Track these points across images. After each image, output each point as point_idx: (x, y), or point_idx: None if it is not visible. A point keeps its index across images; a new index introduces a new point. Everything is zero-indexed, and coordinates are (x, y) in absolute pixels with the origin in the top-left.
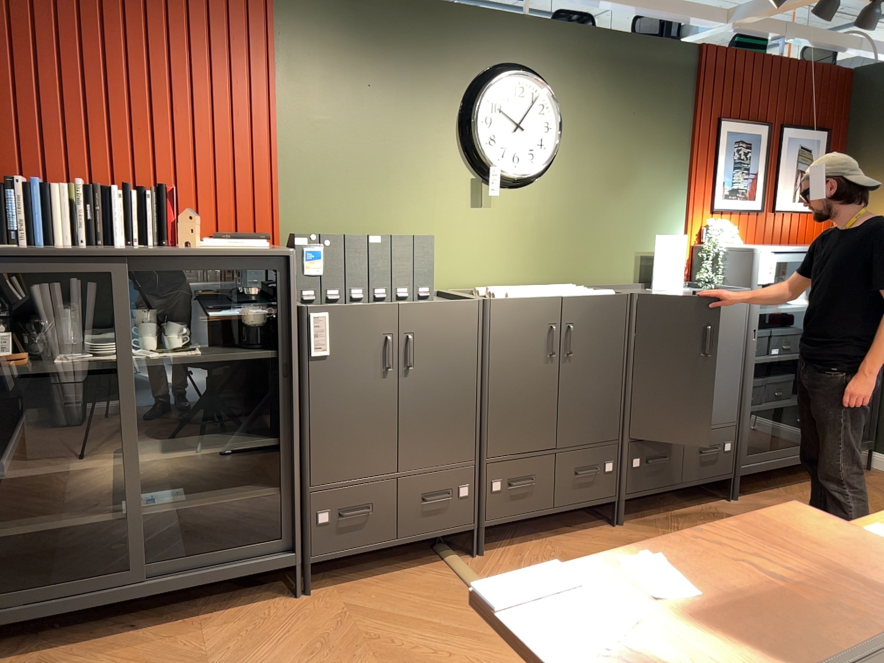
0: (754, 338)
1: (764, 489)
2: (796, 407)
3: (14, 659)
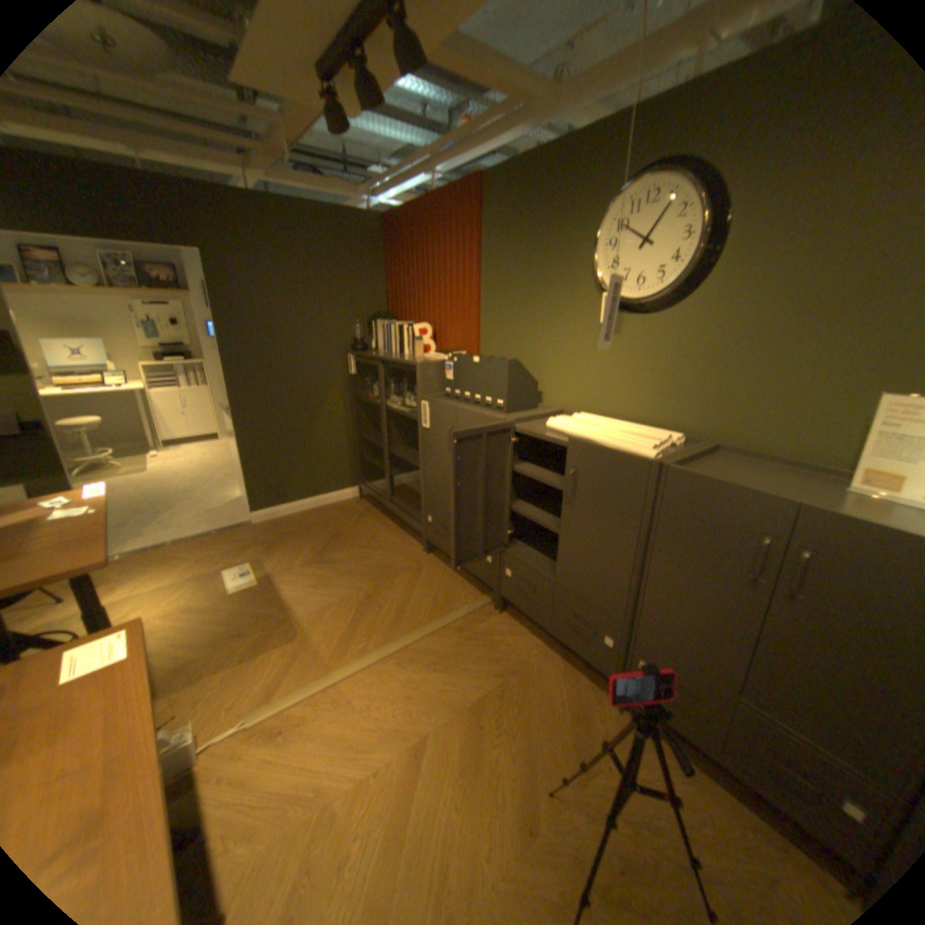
0: None
1: None
2: None
3: (371, 507)
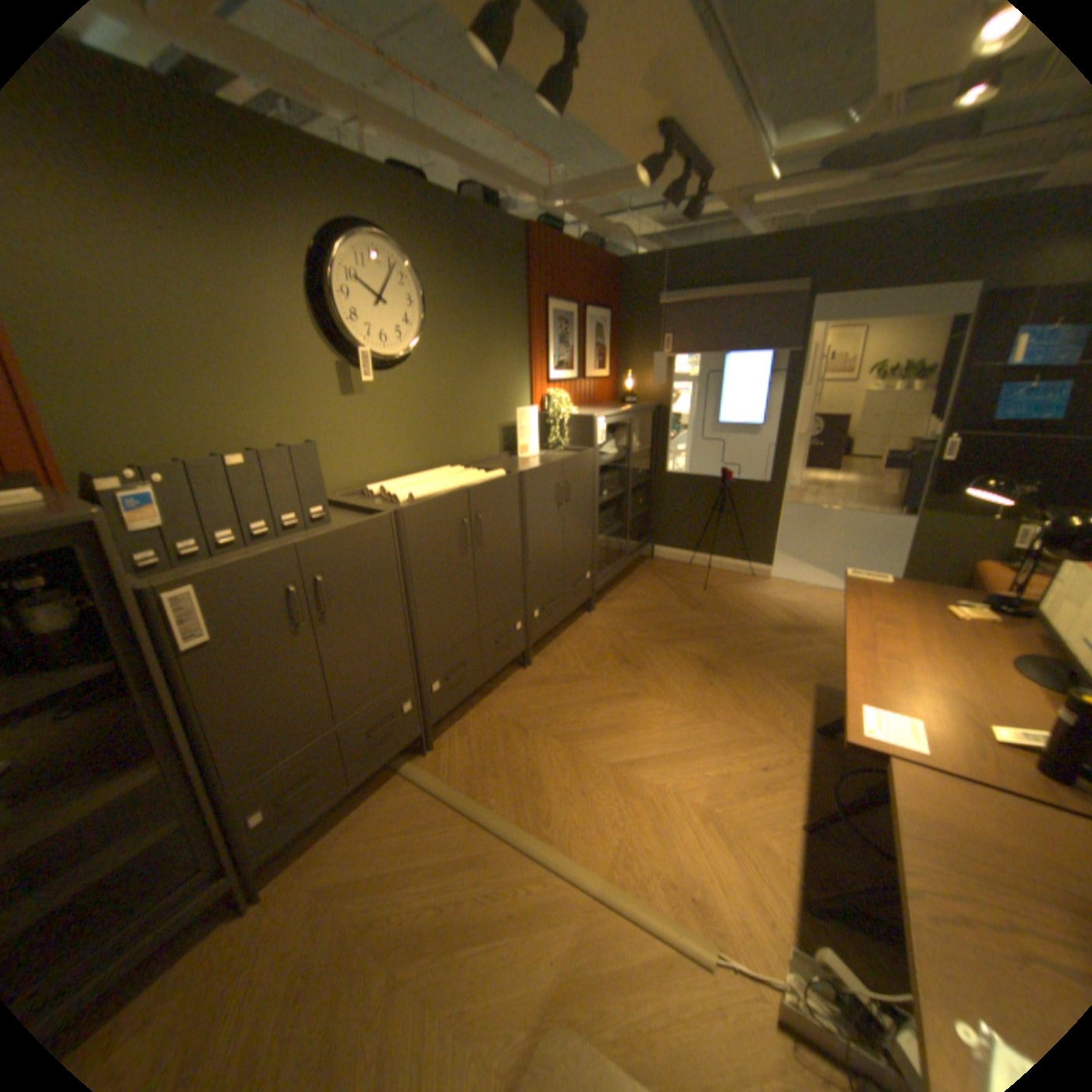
0: (597, 489)
1: (604, 595)
2: (617, 531)
3: None
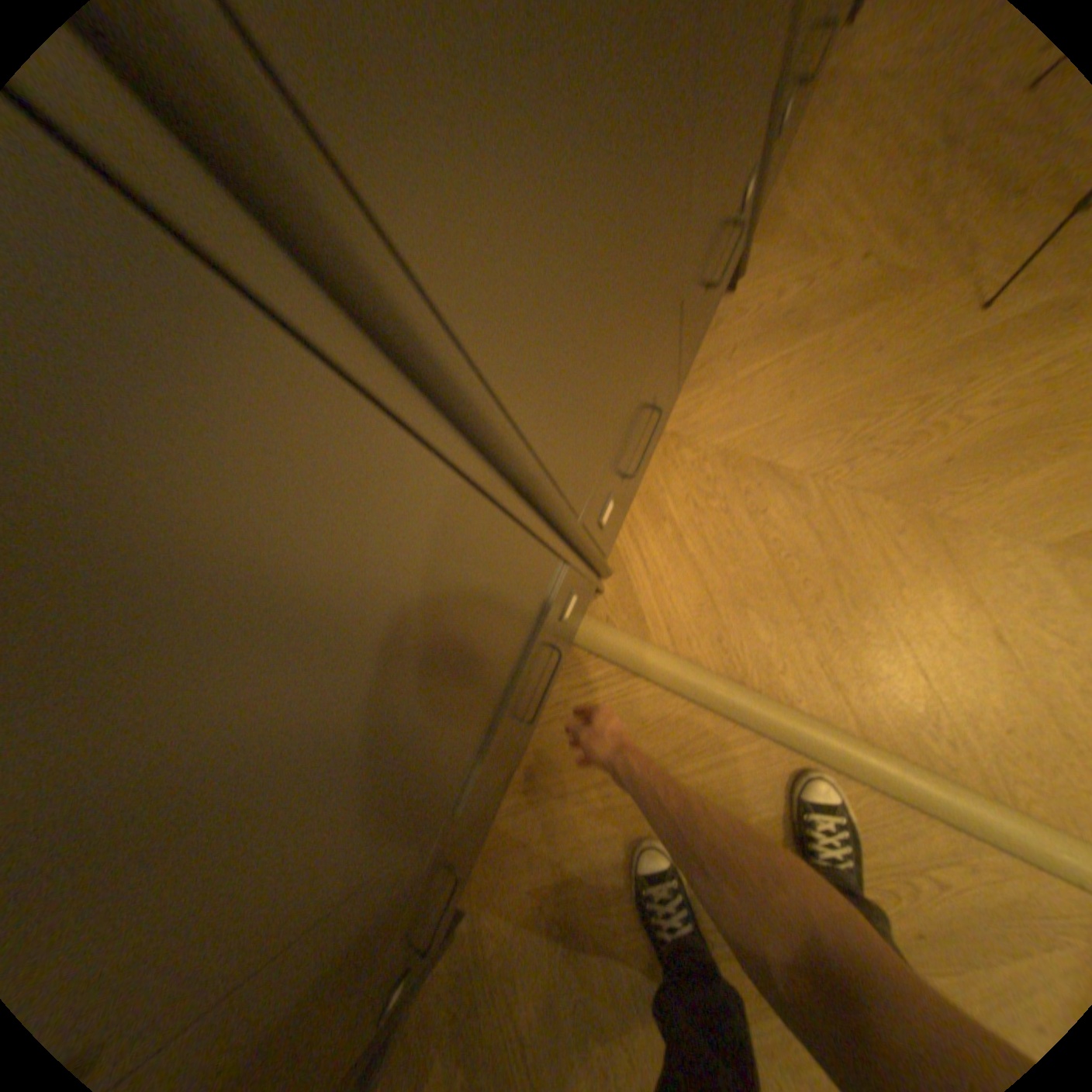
0: None
1: None
2: None
3: None
